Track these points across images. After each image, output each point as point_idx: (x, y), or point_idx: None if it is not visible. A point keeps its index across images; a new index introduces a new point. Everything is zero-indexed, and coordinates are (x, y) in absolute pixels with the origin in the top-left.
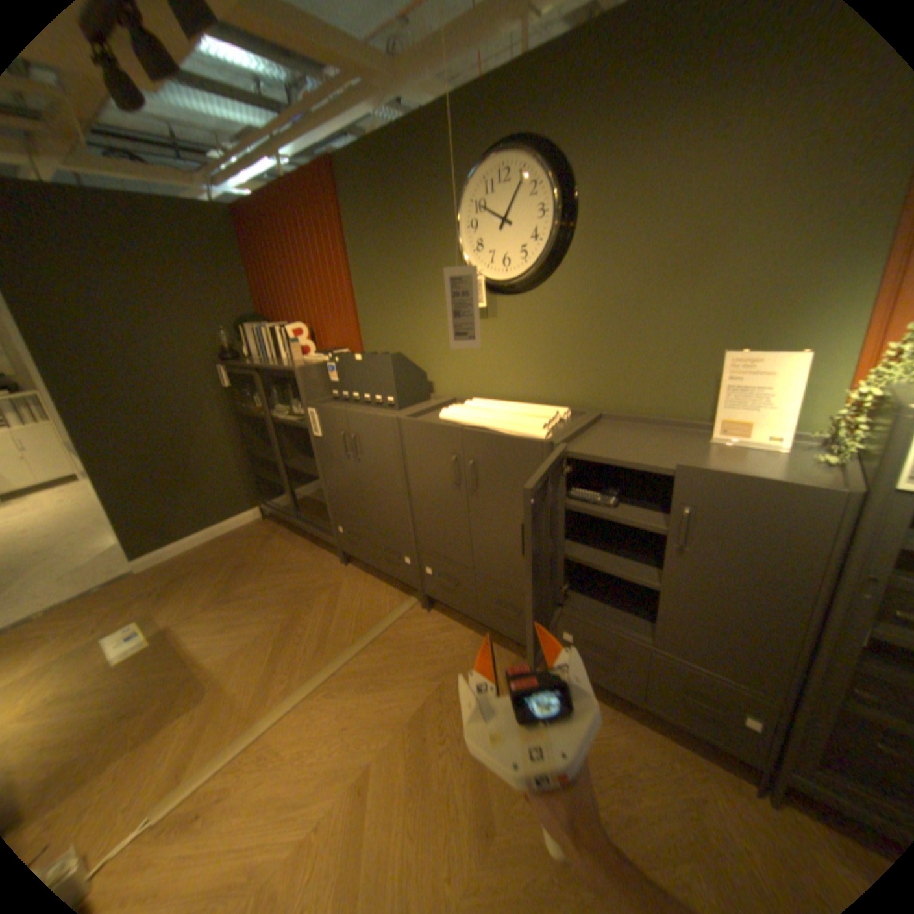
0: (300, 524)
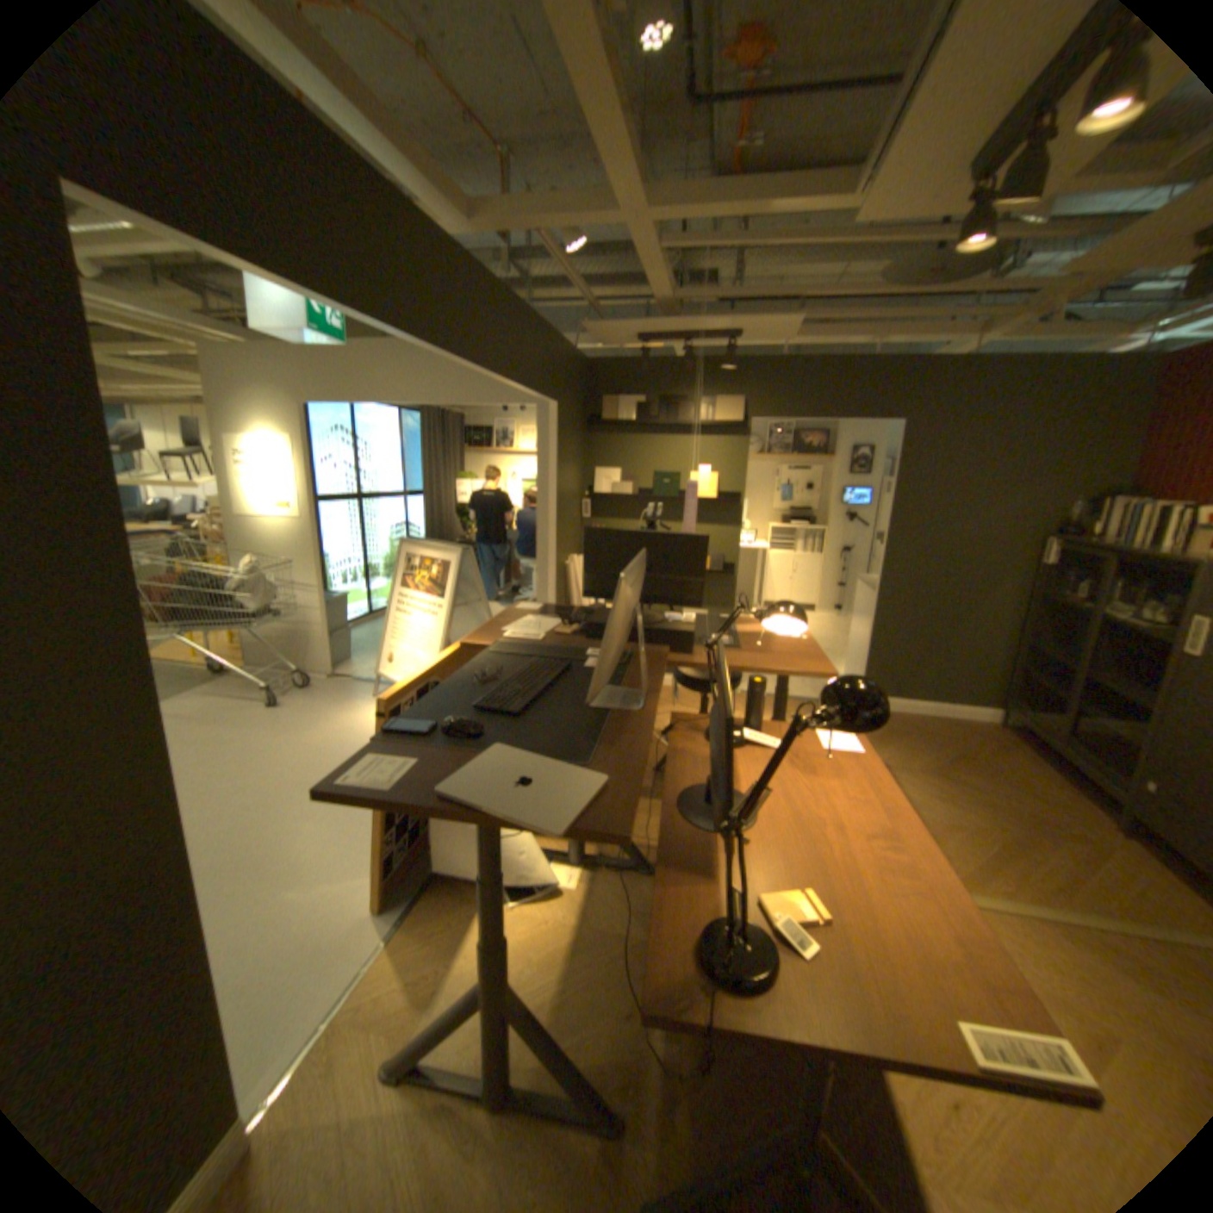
0: (1073, 753)
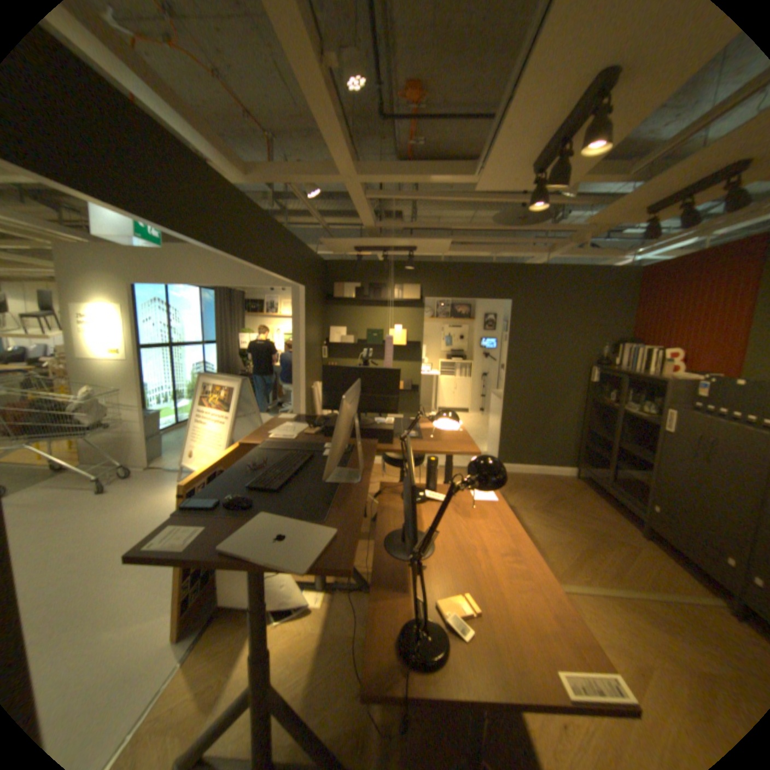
0: (615, 492)
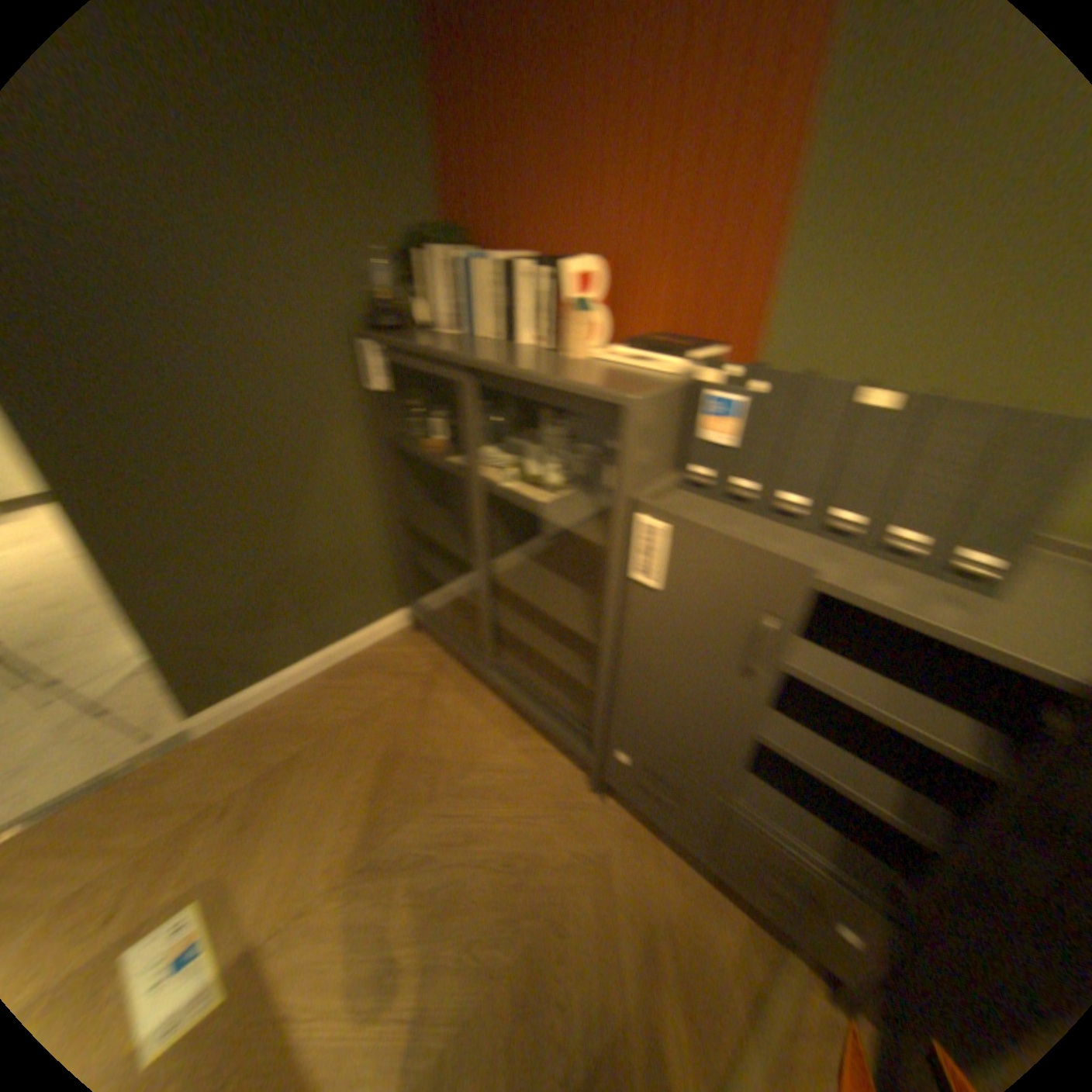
0: (503, 685)
